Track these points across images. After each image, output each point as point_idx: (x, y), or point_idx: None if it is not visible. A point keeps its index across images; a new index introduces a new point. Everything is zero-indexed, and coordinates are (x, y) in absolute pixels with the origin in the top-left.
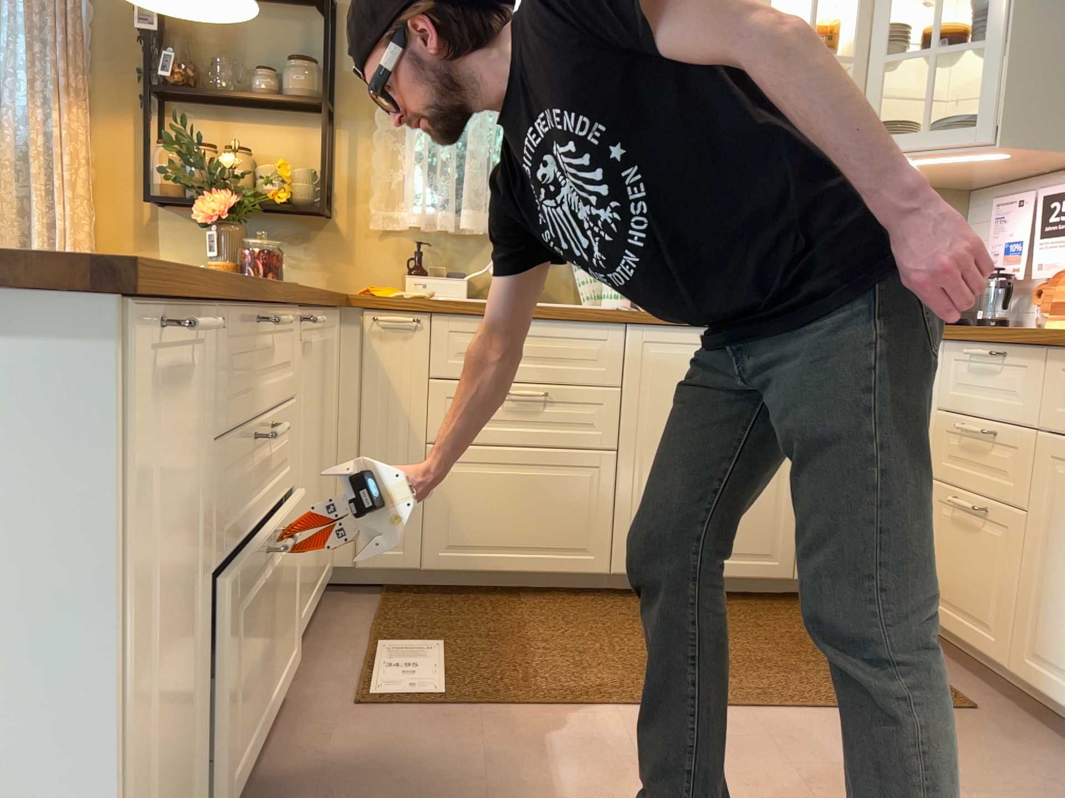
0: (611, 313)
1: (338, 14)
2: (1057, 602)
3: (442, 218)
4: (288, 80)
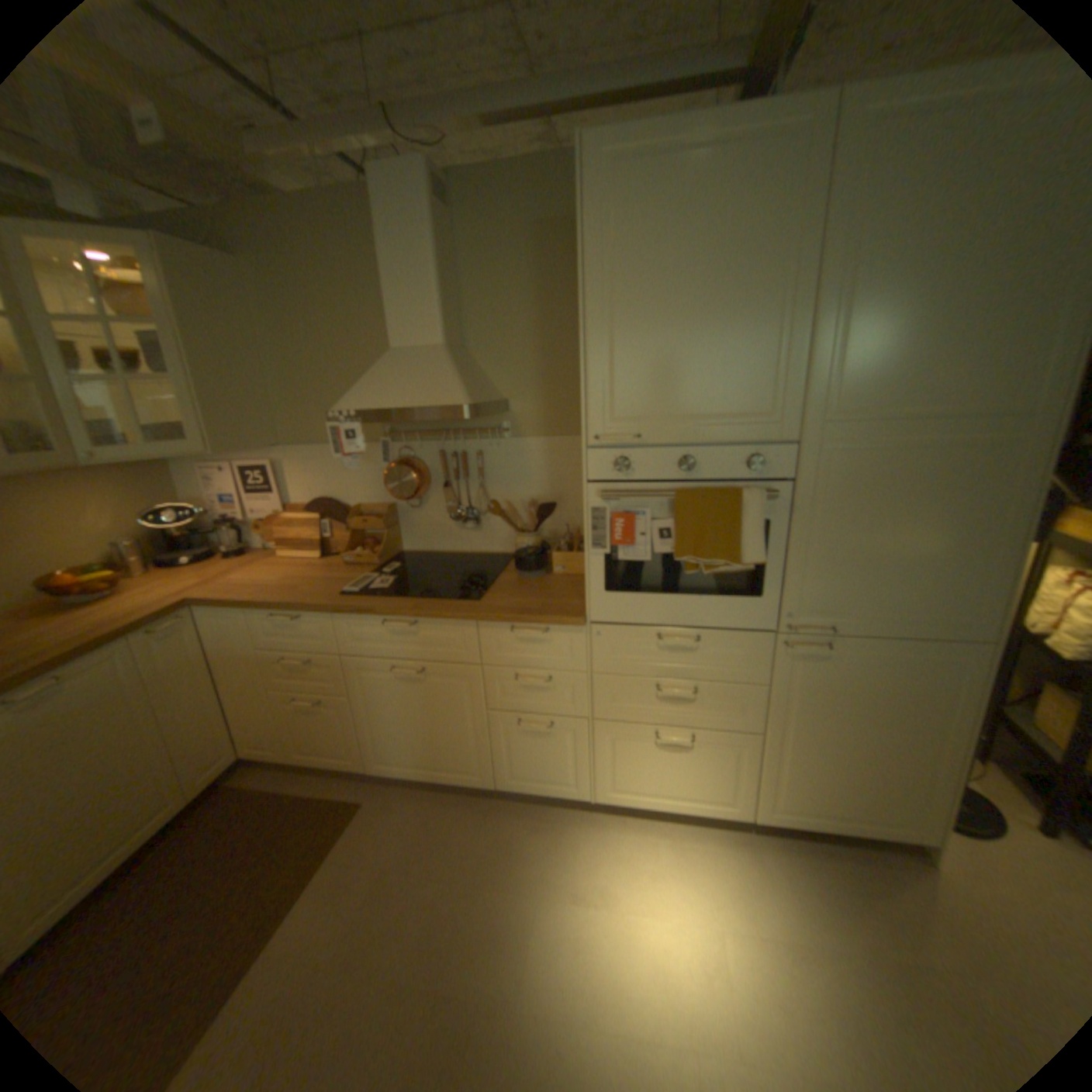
0: None
1: None
2: (381, 736)
3: None
4: None
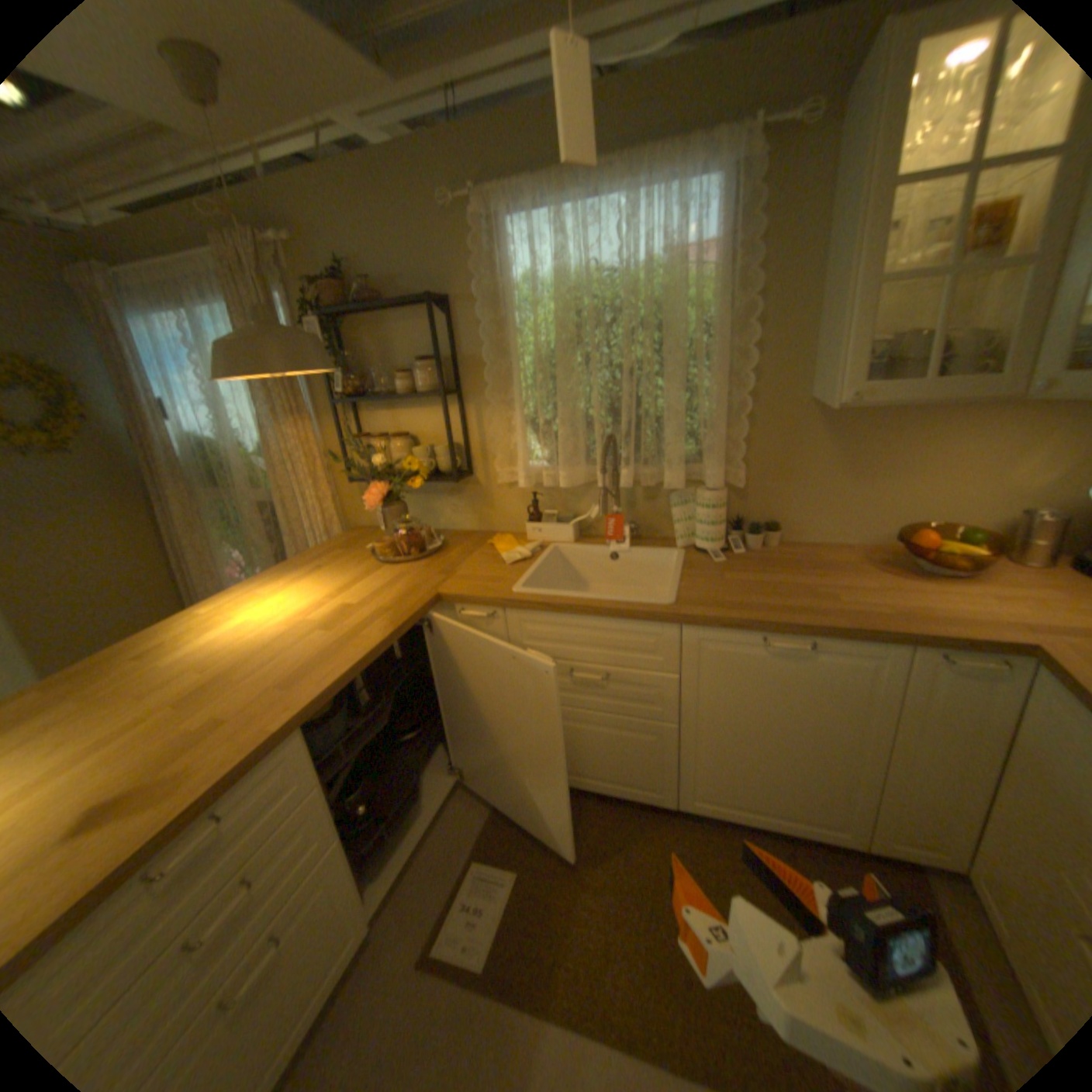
0: (662, 617)
1: (447, 304)
2: None
3: (545, 477)
4: (414, 377)
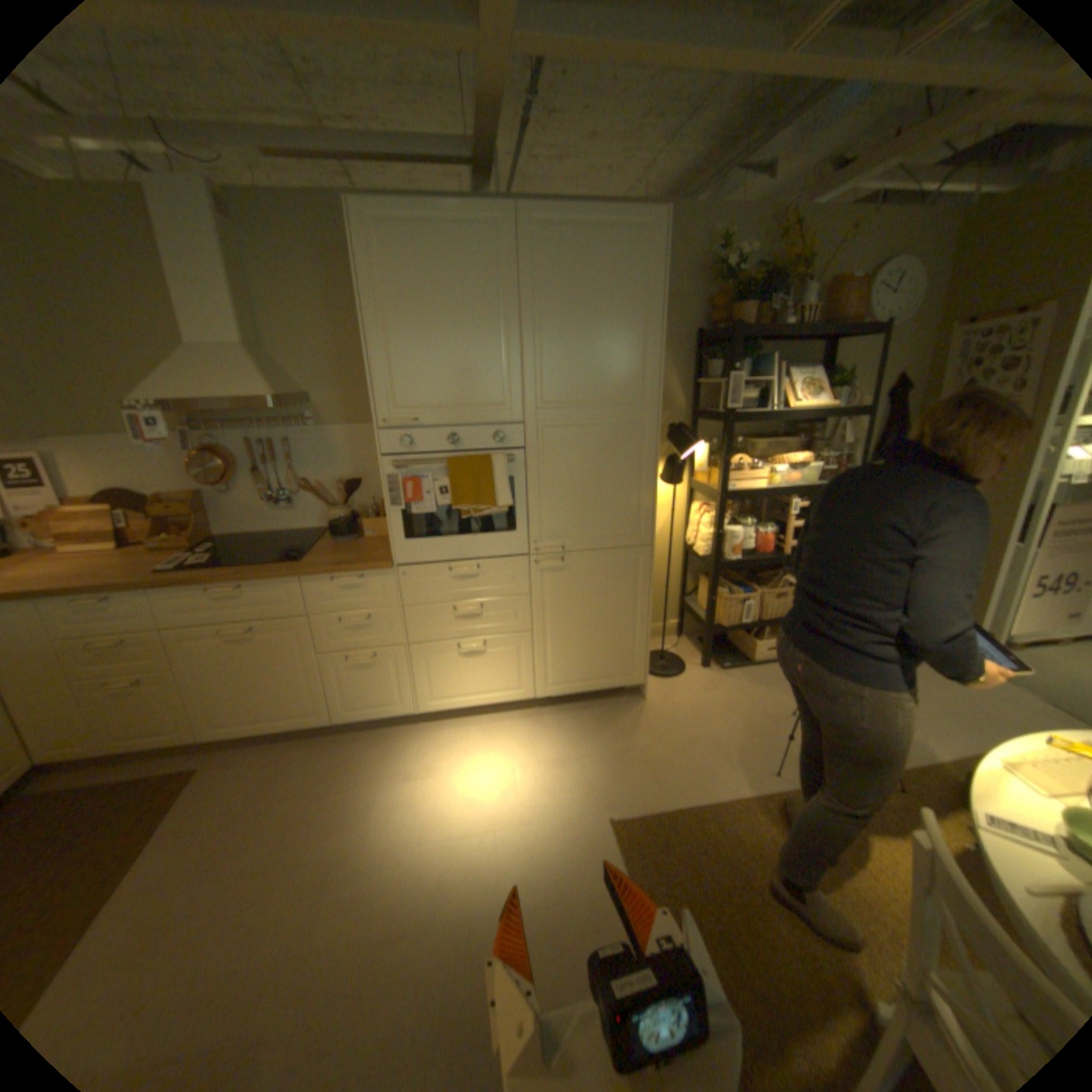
0: None
1: None
2: (211, 700)
3: None
4: None
